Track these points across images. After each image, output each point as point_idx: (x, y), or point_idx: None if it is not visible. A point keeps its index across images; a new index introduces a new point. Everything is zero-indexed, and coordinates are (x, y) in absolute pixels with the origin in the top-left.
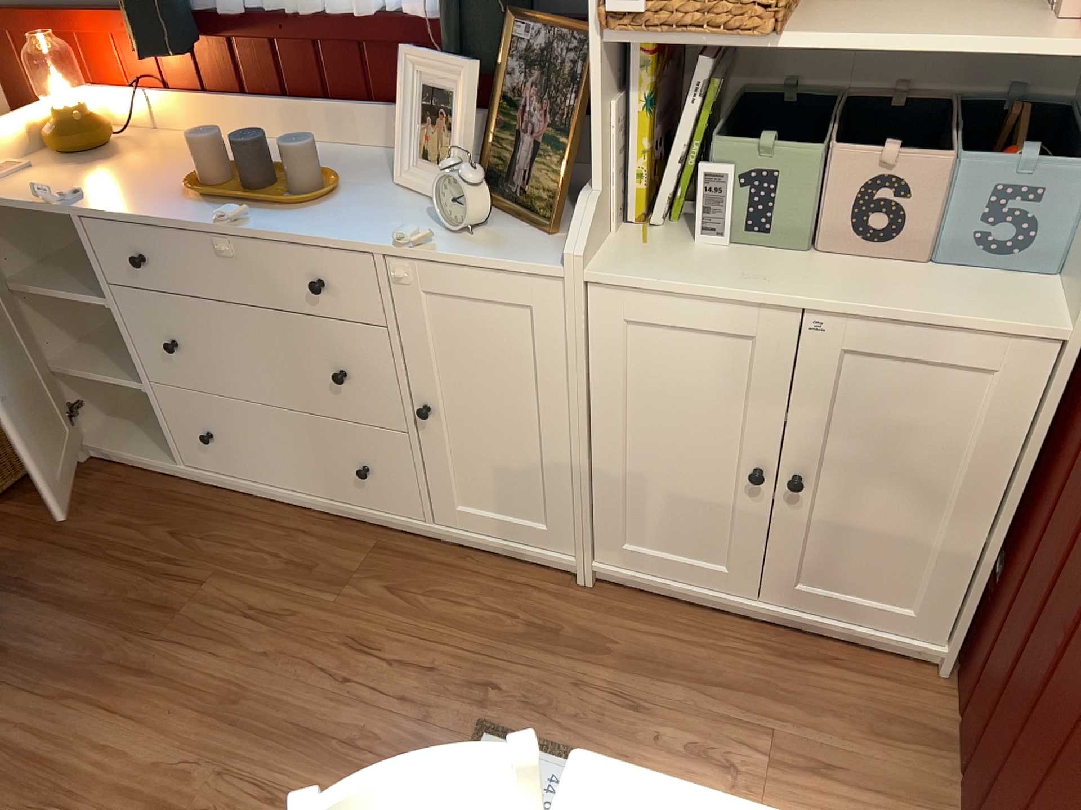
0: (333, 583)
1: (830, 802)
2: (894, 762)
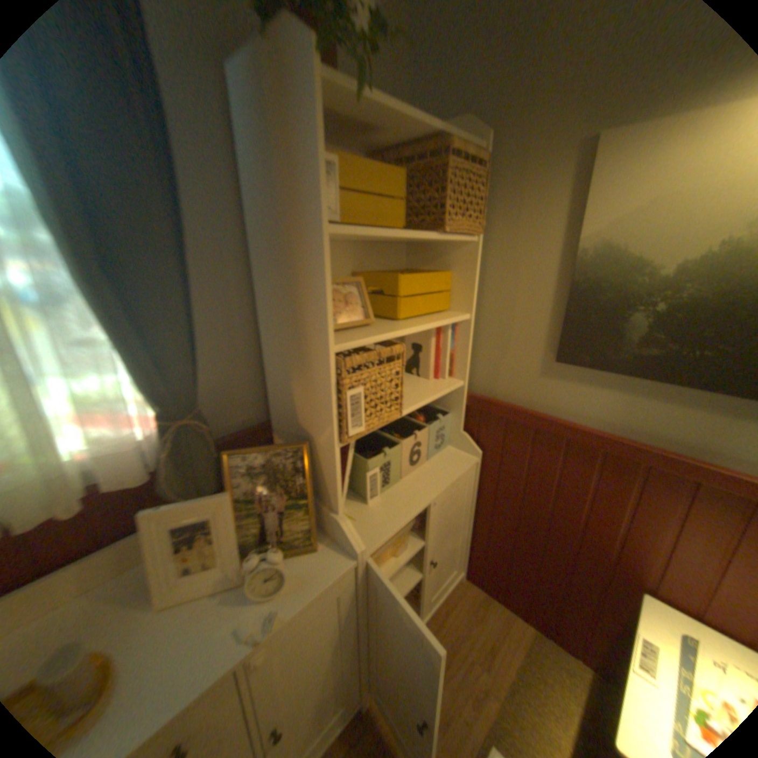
0: None
1: (510, 659)
2: (496, 623)
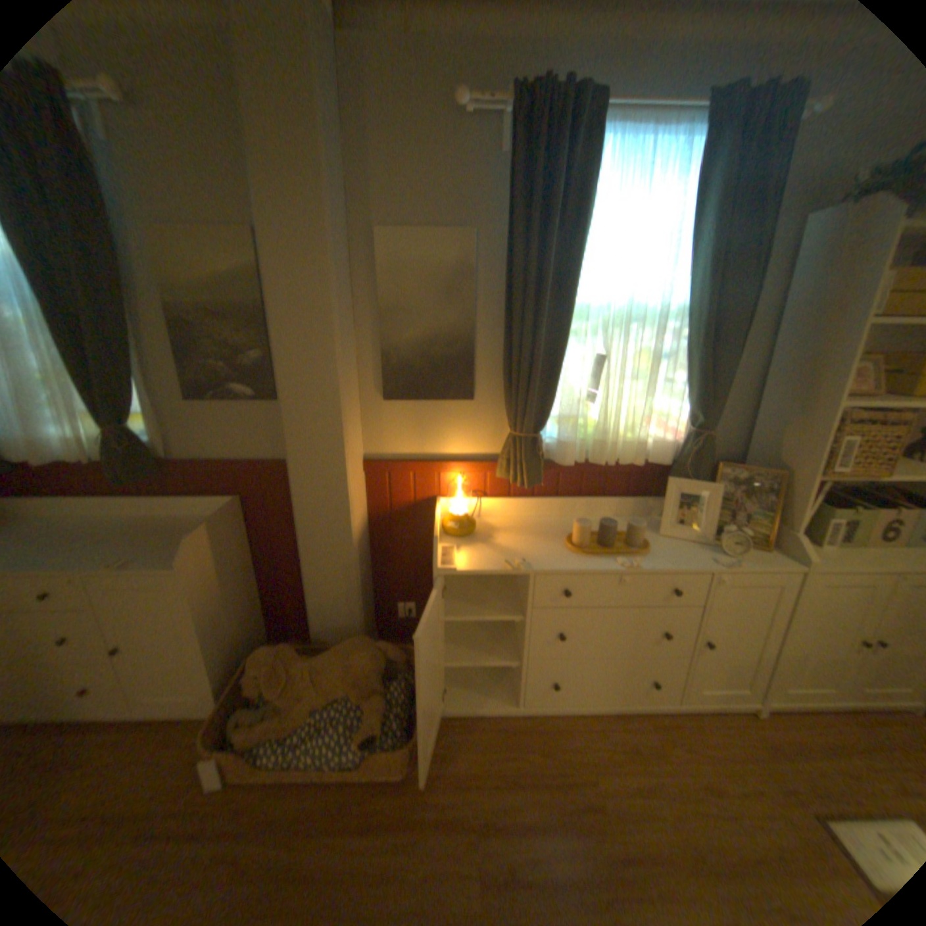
0: (660, 761)
1: None
2: None
